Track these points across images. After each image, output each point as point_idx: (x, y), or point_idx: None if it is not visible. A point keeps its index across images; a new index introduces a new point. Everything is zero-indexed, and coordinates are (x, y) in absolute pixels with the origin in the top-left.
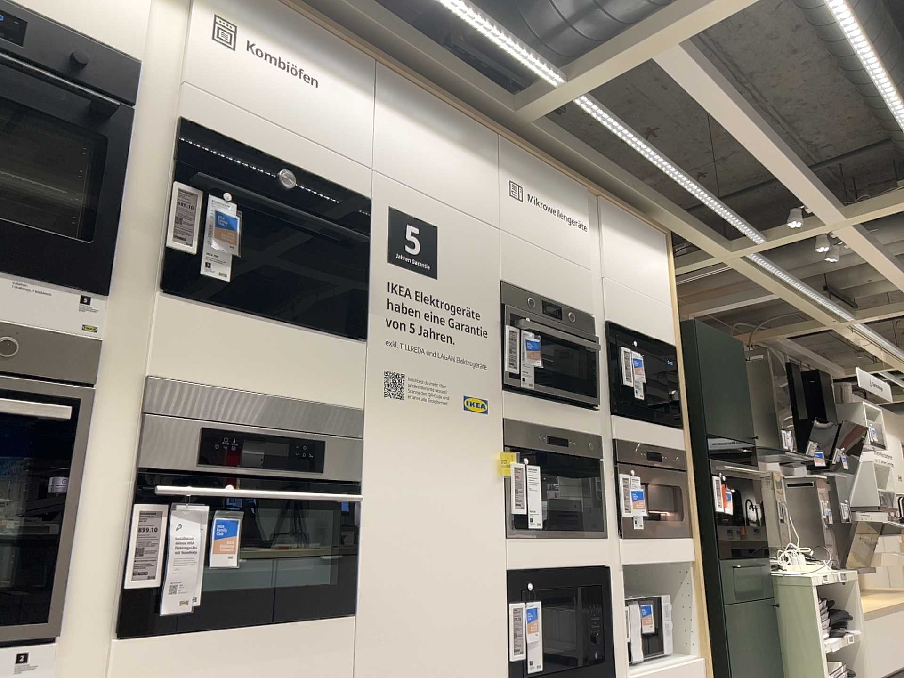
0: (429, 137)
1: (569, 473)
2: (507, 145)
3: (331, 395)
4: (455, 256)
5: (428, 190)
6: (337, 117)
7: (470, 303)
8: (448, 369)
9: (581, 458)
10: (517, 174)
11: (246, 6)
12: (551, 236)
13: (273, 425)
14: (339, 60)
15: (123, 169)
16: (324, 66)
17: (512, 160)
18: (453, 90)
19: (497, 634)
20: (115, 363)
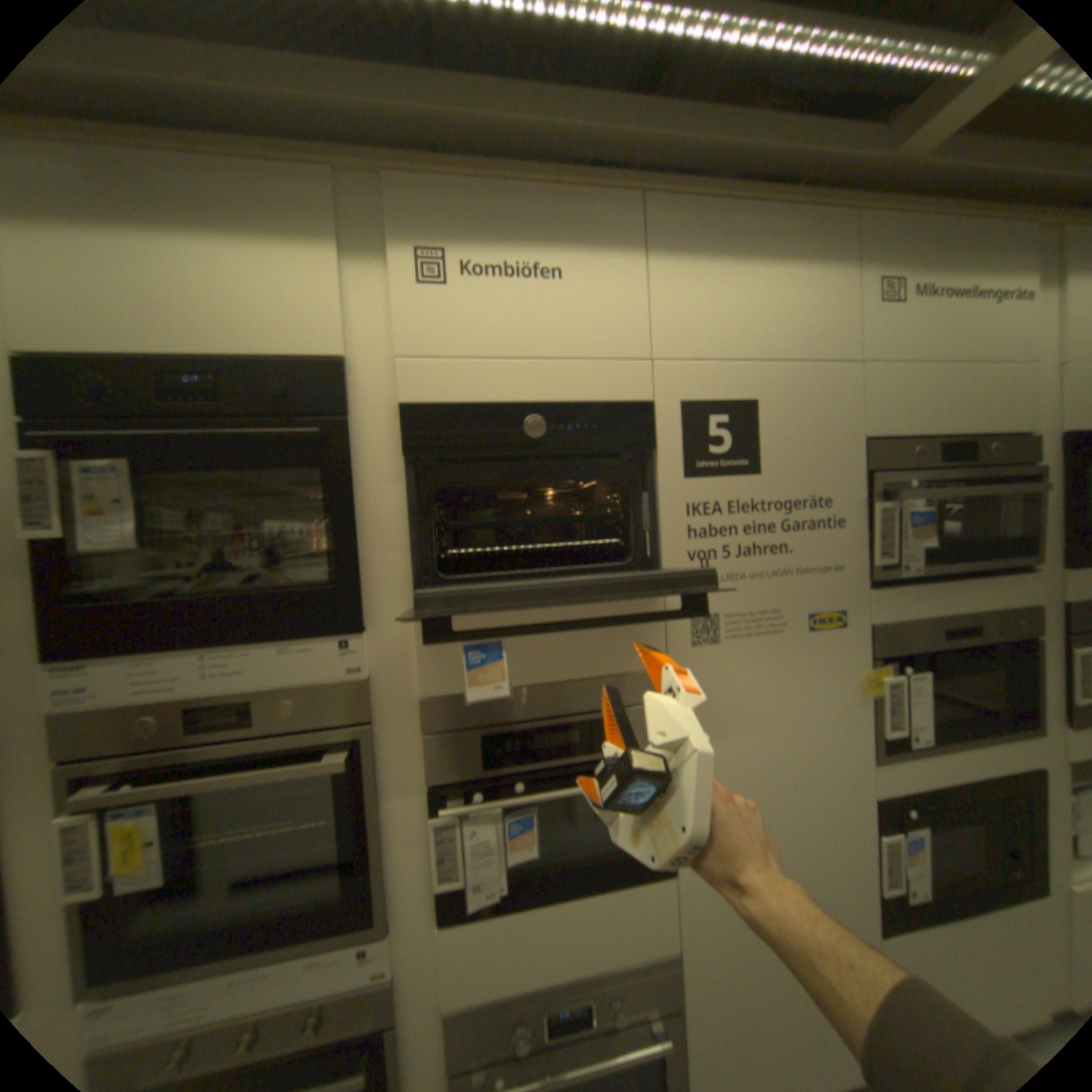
0: (735, 273)
1: (981, 670)
2: (874, 221)
3: (623, 664)
4: (787, 433)
5: (738, 354)
6: (591, 309)
7: (814, 490)
8: (783, 589)
9: (1005, 641)
10: (895, 261)
11: (447, 213)
12: (959, 338)
13: (559, 712)
14: (586, 222)
15: (352, 492)
16: (565, 243)
17: (886, 241)
18: (777, 167)
19: (863, 872)
20: (388, 691)
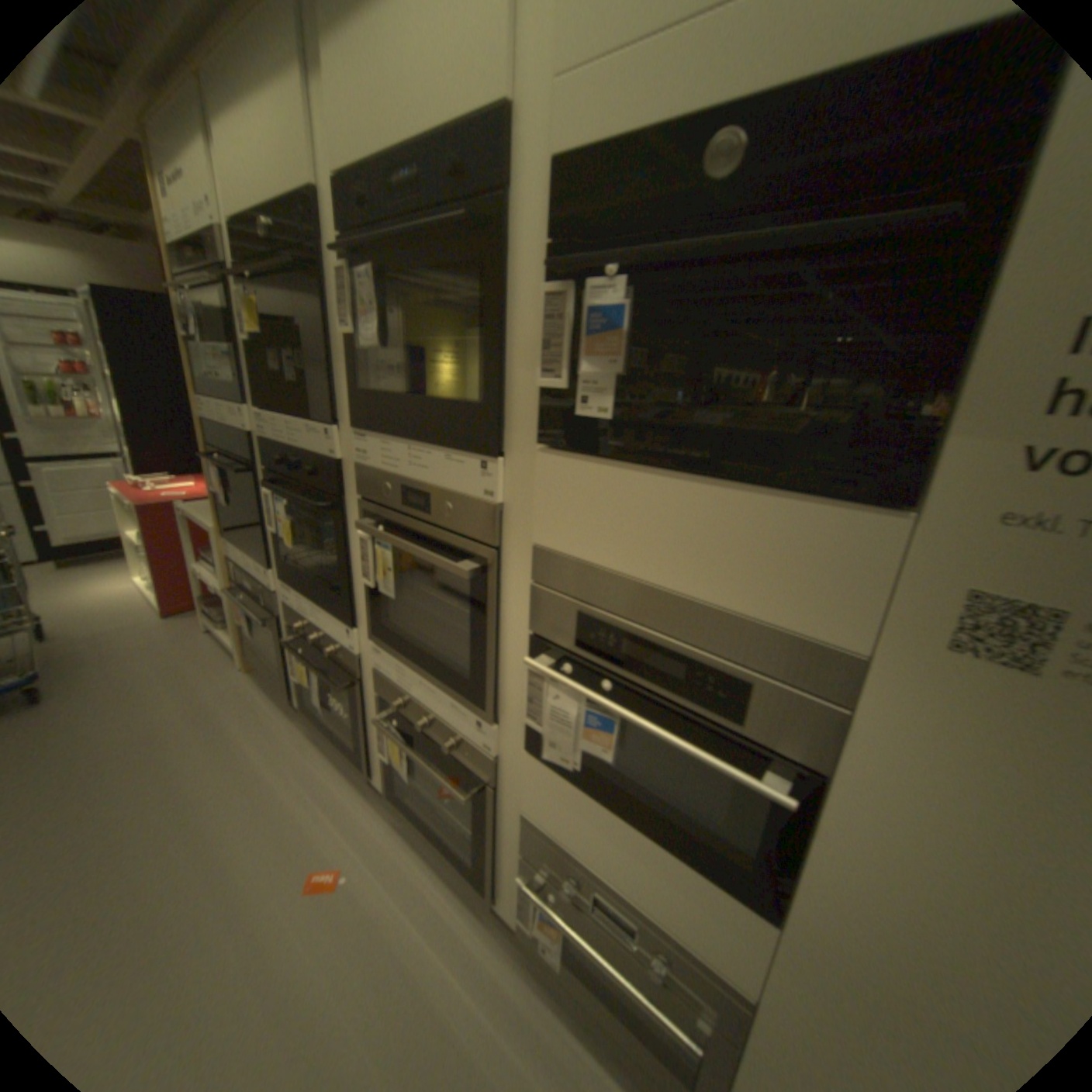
0: None
1: None
2: None
3: (781, 613)
4: None
5: None
6: None
7: None
8: None
9: None
10: None
11: None
12: None
13: (669, 630)
14: None
15: (503, 294)
16: None
17: None
18: None
19: None
20: (514, 526)
